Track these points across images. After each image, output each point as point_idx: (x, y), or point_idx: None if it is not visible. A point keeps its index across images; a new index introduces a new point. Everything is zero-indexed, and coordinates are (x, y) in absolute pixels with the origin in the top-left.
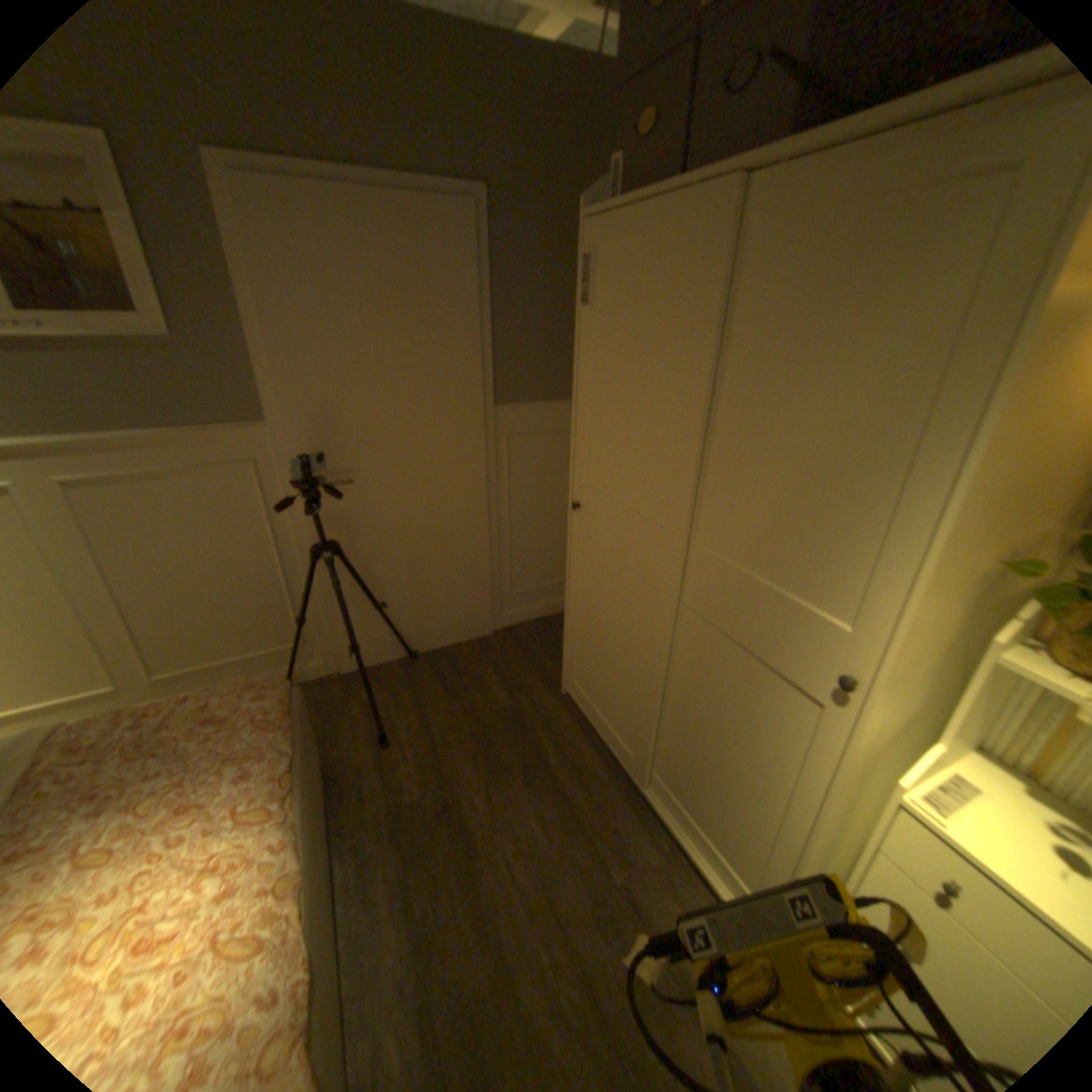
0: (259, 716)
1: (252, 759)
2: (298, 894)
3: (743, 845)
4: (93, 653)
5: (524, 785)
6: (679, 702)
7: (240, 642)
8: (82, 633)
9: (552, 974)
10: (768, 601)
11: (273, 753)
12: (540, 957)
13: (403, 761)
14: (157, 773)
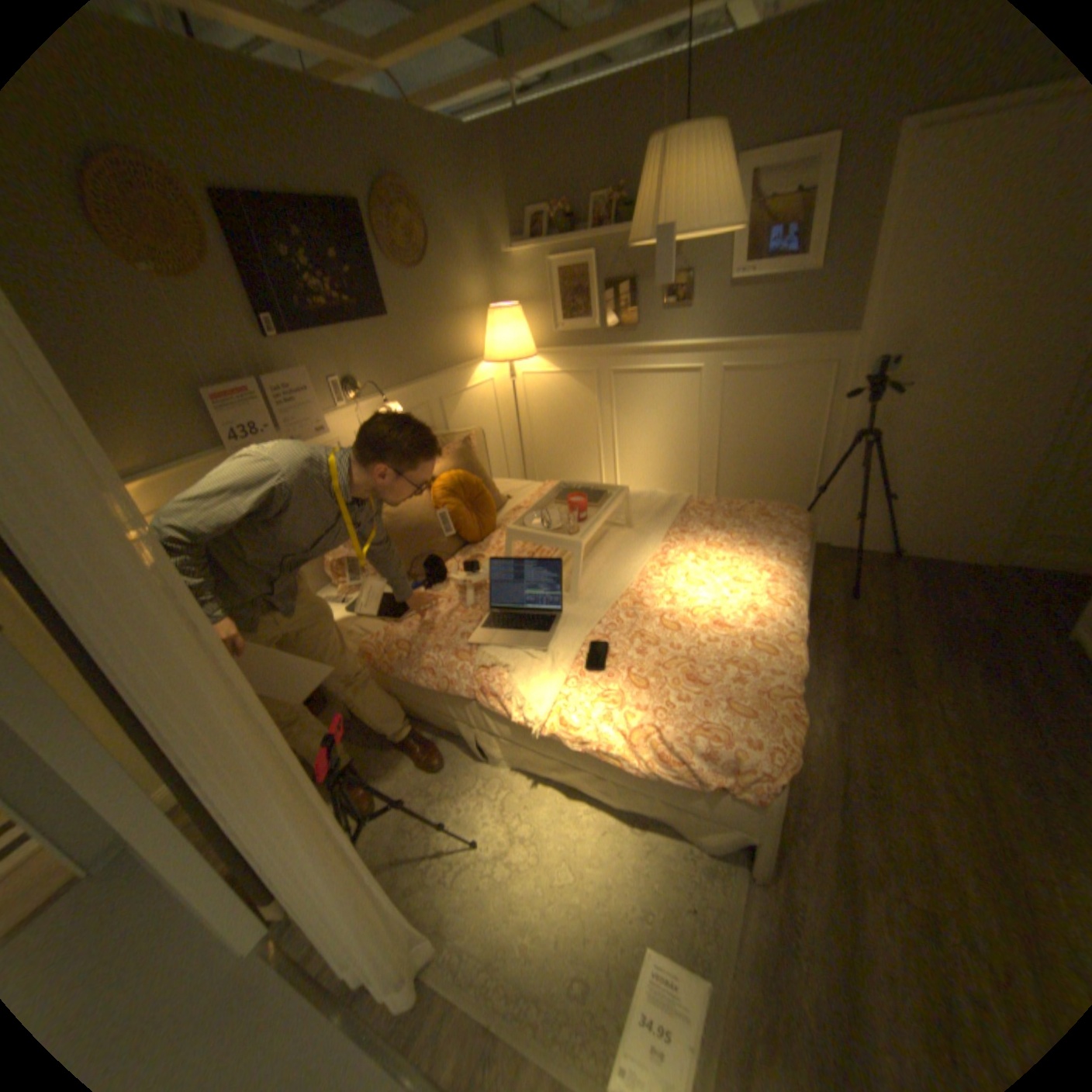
0: (796, 523)
1: (790, 539)
2: (806, 605)
3: None
4: (695, 475)
5: (983, 676)
6: None
7: (771, 495)
8: (696, 461)
9: (958, 775)
10: None
11: (801, 542)
12: (951, 762)
13: (868, 613)
14: (740, 527)
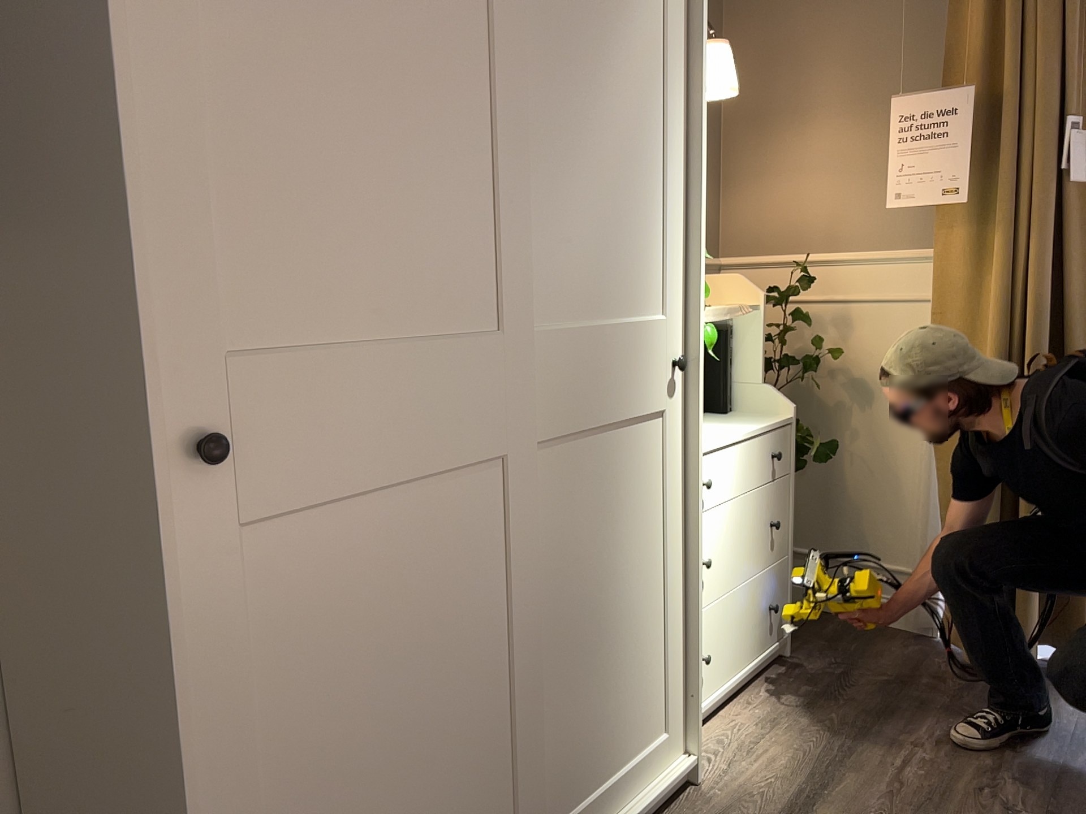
0: None
1: None
2: None
3: (646, 694)
4: None
5: None
6: (548, 631)
7: None
8: None
9: None
10: (616, 343)
11: None
12: None
13: None
14: None
